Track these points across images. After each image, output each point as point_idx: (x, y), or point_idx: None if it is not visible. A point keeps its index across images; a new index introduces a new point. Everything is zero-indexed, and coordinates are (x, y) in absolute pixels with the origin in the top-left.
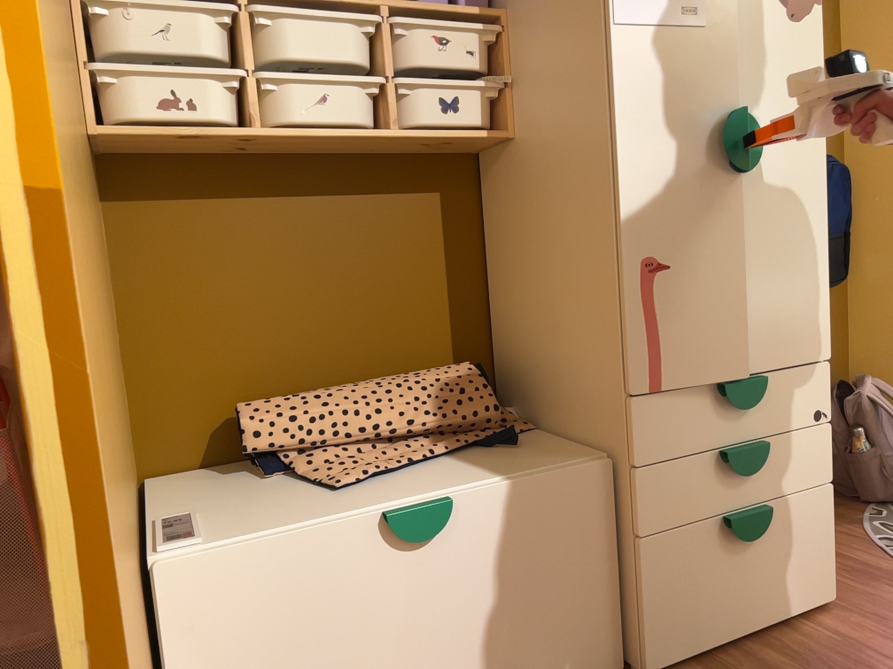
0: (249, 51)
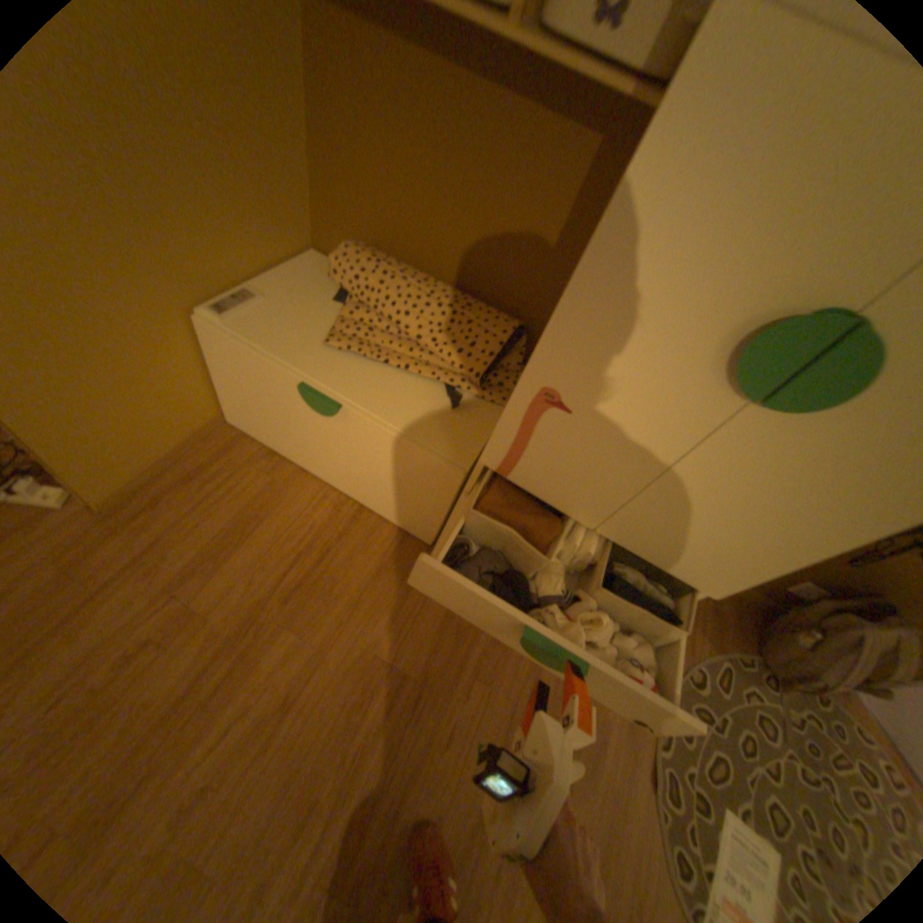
0: None
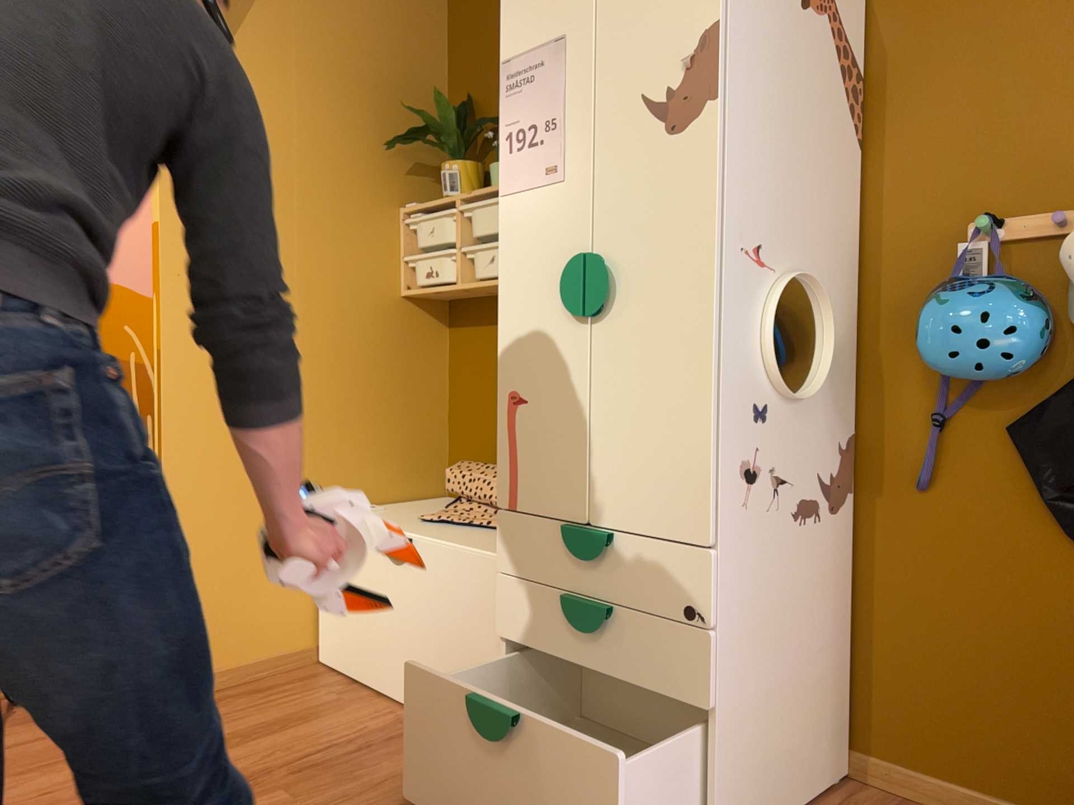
0: (457, 235)
